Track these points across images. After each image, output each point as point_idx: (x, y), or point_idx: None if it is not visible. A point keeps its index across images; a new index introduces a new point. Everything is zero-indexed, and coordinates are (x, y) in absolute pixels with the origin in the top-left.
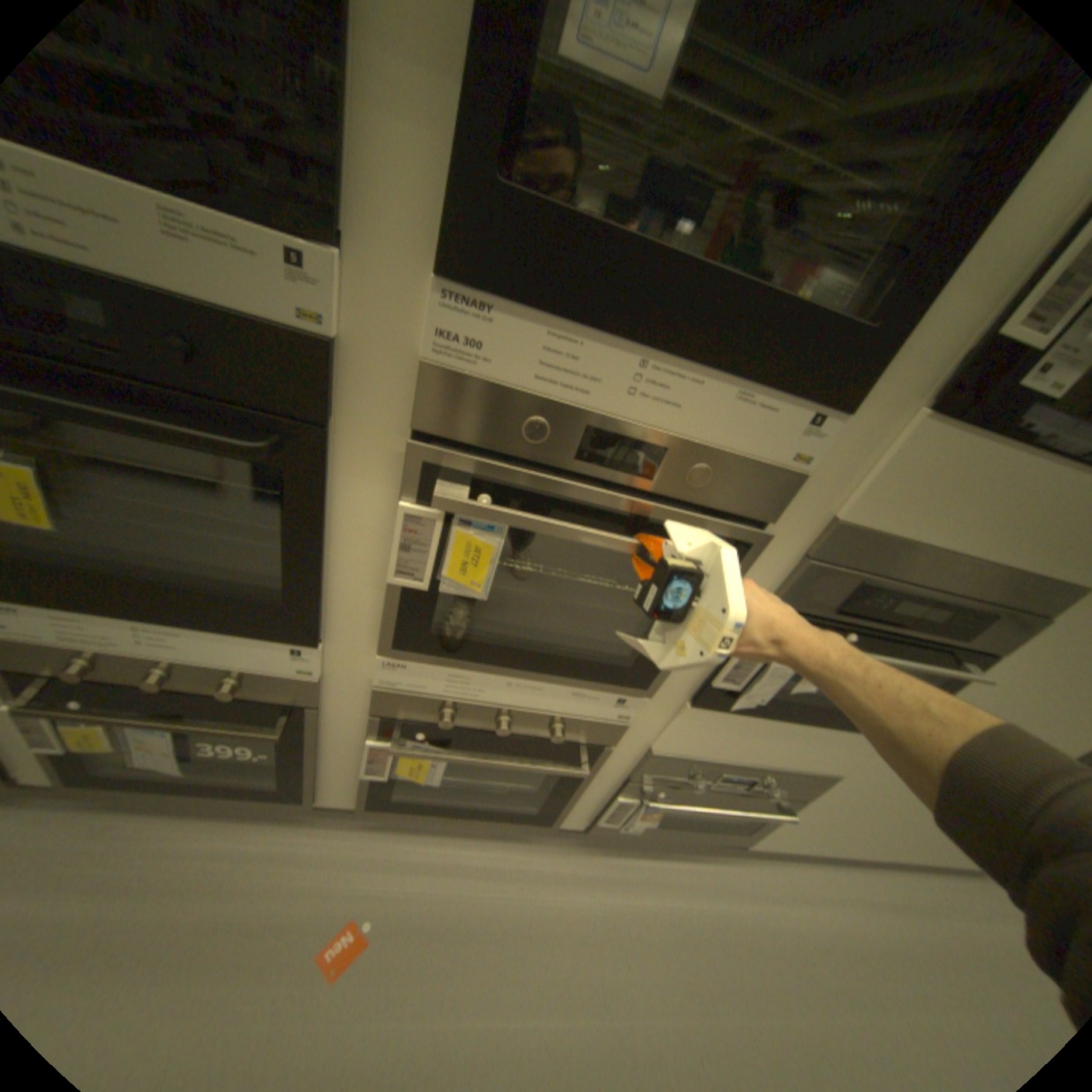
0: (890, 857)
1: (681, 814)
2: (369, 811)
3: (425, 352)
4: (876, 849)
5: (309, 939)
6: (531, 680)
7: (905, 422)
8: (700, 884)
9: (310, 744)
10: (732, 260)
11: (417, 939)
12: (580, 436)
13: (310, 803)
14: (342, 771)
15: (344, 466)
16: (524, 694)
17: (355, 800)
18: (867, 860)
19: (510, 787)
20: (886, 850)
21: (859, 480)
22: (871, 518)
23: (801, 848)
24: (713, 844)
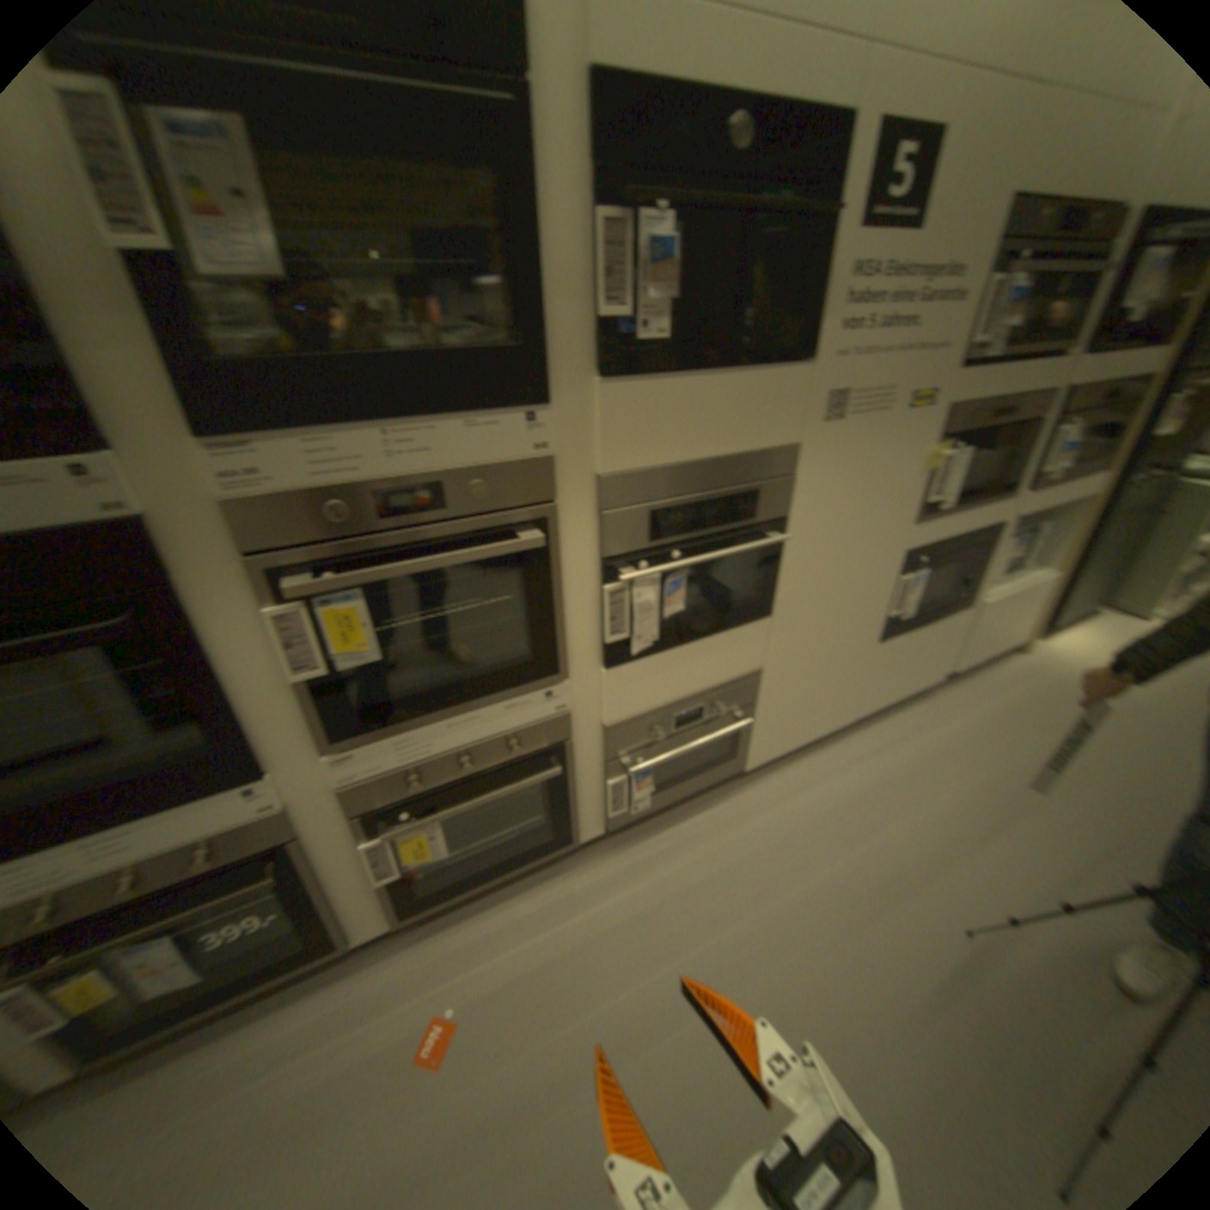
0: (845, 715)
1: (653, 764)
2: (398, 923)
3: (209, 494)
4: (830, 714)
5: (395, 1054)
6: (458, 714)
7: (585, 394)
8: (716, 820)
9: (301, 882)
10: (395, 344)
11: (494, 996)
12: (366, 502)
13: (339, 951)
14: (349, 896)
15: (192, 611)
16: (461, 730)
17: (379, 920)
18: (832, 728)
19: (514, 830)
20: (837, 711)
21: (586, 444)
22: (612, 466)
23: (776, 746)
24: (716, 787)
